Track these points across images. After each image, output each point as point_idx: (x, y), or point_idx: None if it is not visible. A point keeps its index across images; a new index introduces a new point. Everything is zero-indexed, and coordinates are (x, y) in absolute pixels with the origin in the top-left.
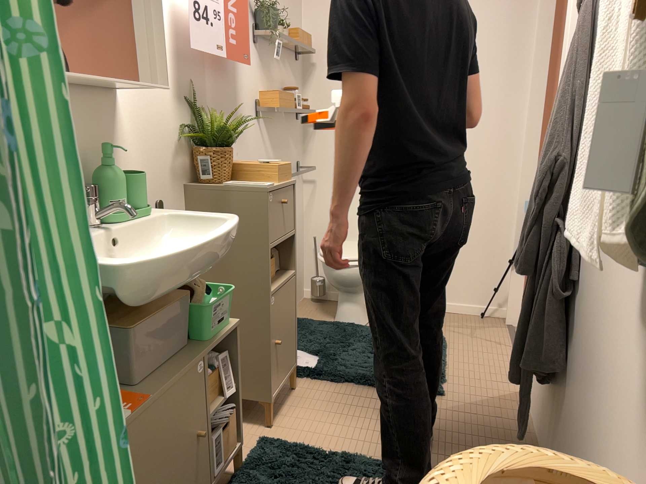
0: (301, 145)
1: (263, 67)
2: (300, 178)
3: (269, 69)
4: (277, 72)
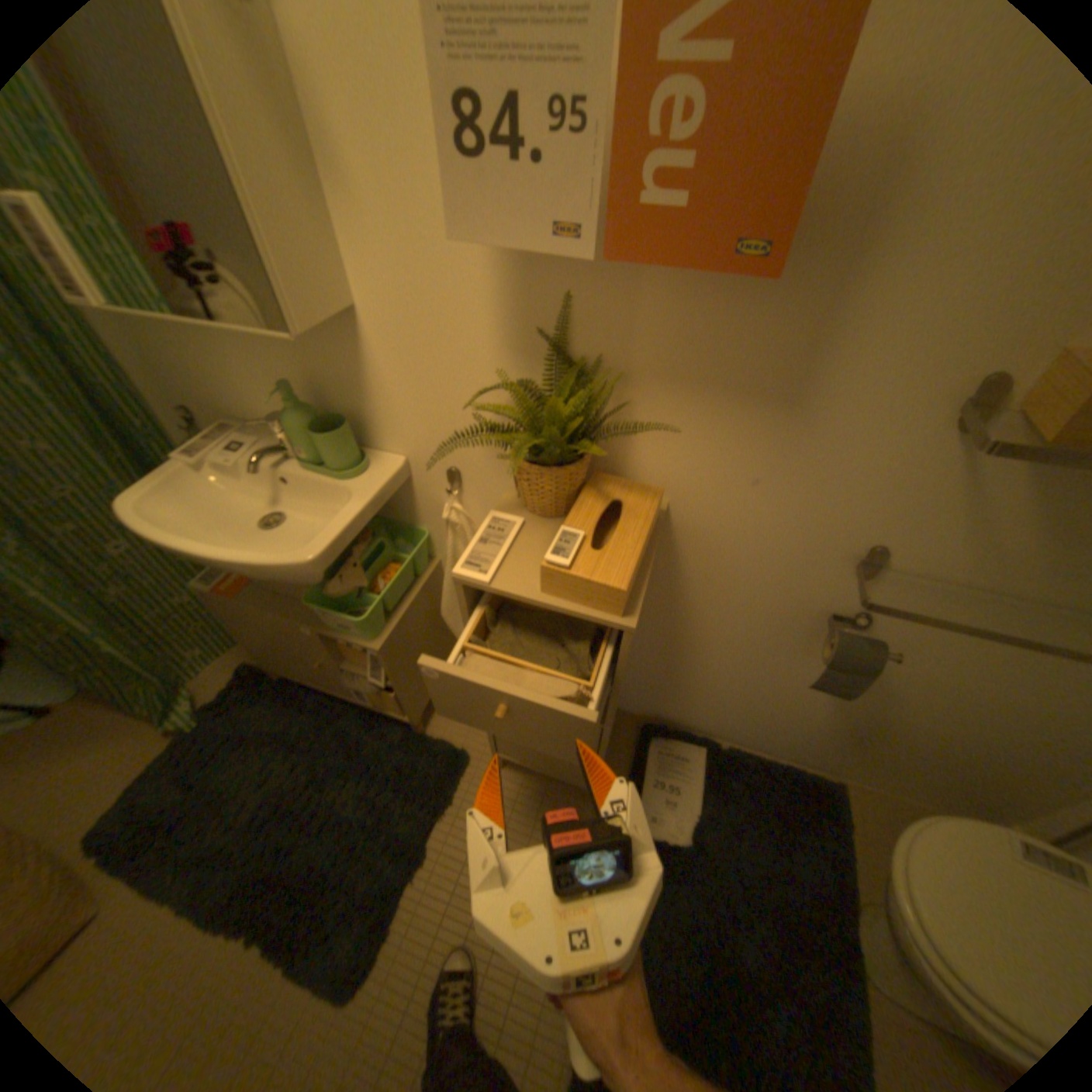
0: None
1: None
2: None
3: None
4: None
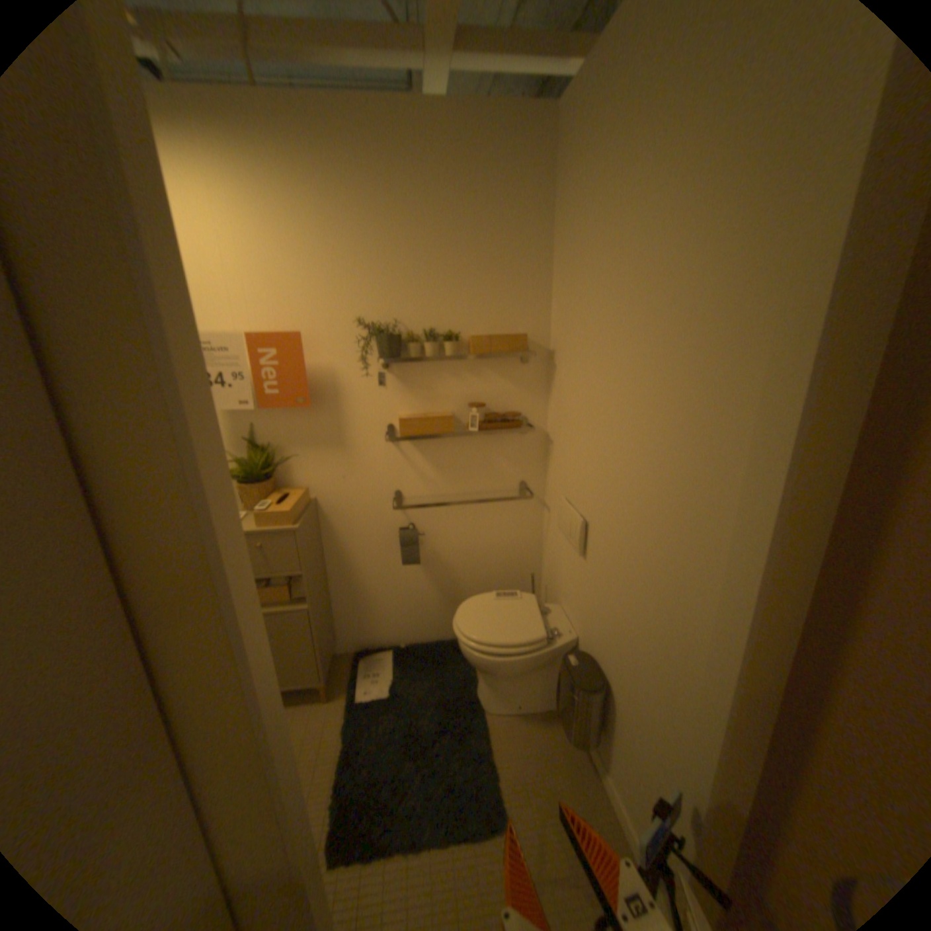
0: (536, 460)
1: (404, 385)
2: (528, 499)
3: (425, 384)
4: (450, 383)
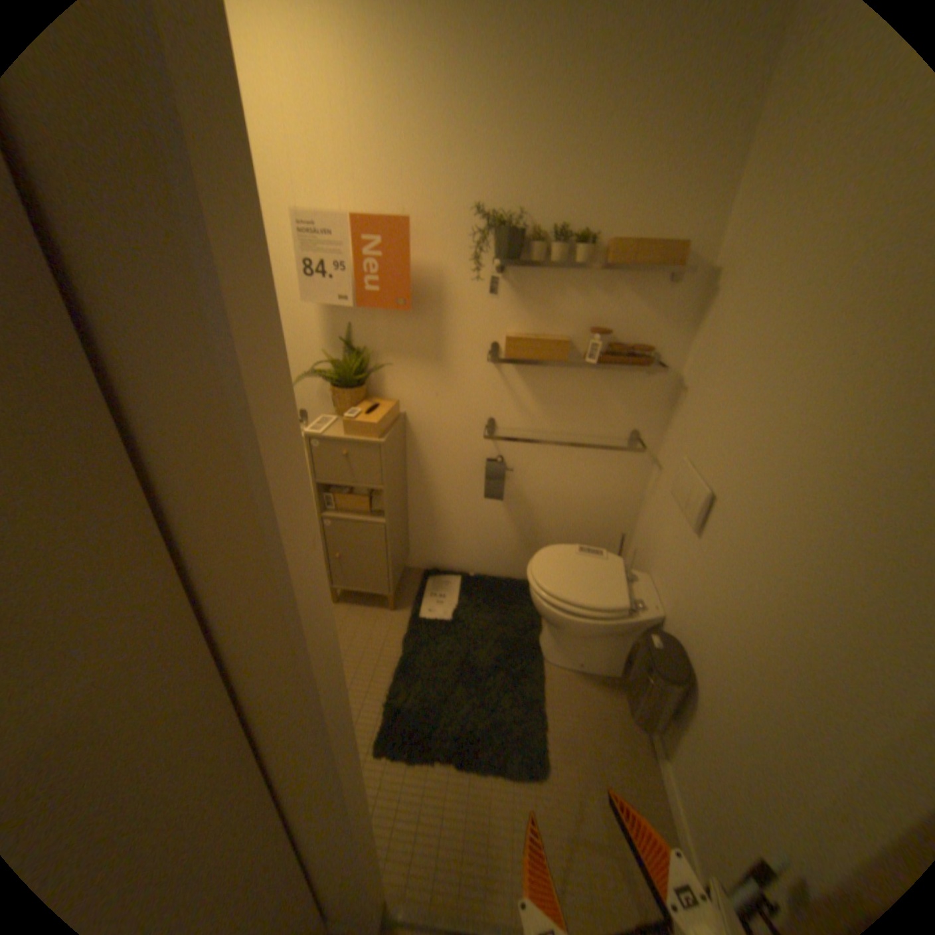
0: (659, 408)
1: (518, 296)
2: (638, 451)
3: (543, 297)
4: (574, 299)
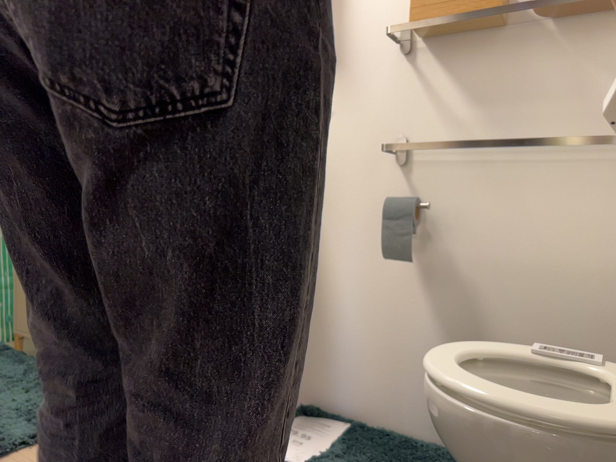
0: None
1: None
2: None
3: None
4: None
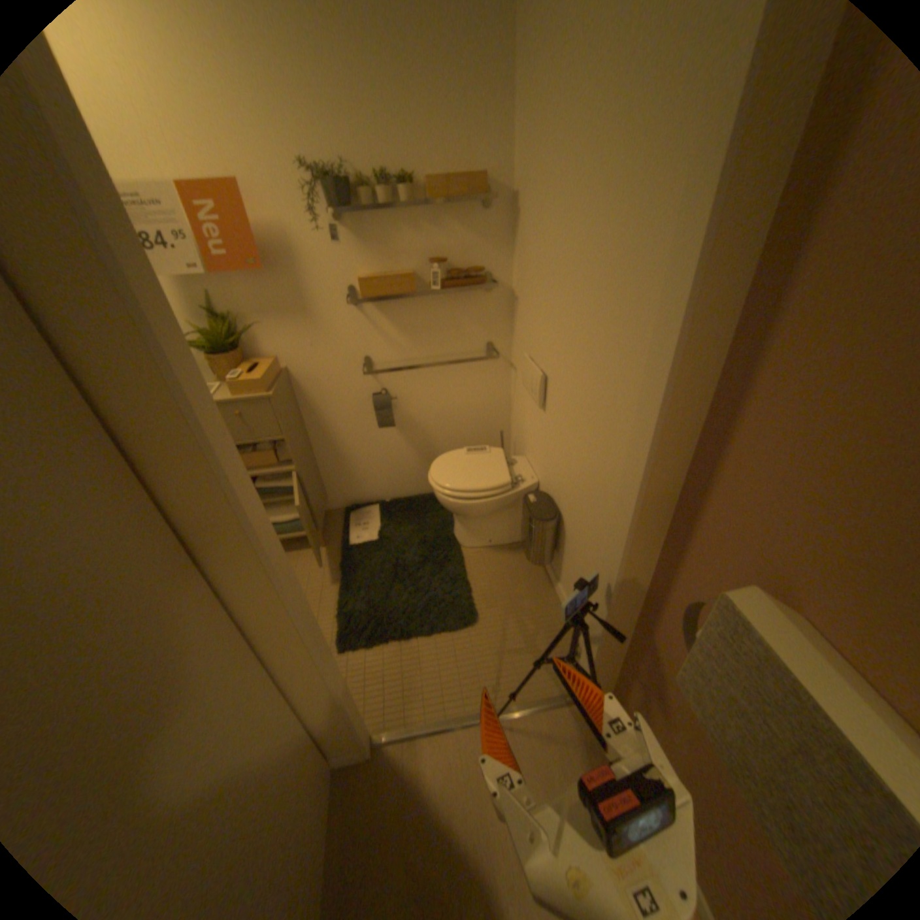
0: (502, 320)
1: (360, 241)
2: (495, 360)
3: (382, 239)
4: (408, 236)
